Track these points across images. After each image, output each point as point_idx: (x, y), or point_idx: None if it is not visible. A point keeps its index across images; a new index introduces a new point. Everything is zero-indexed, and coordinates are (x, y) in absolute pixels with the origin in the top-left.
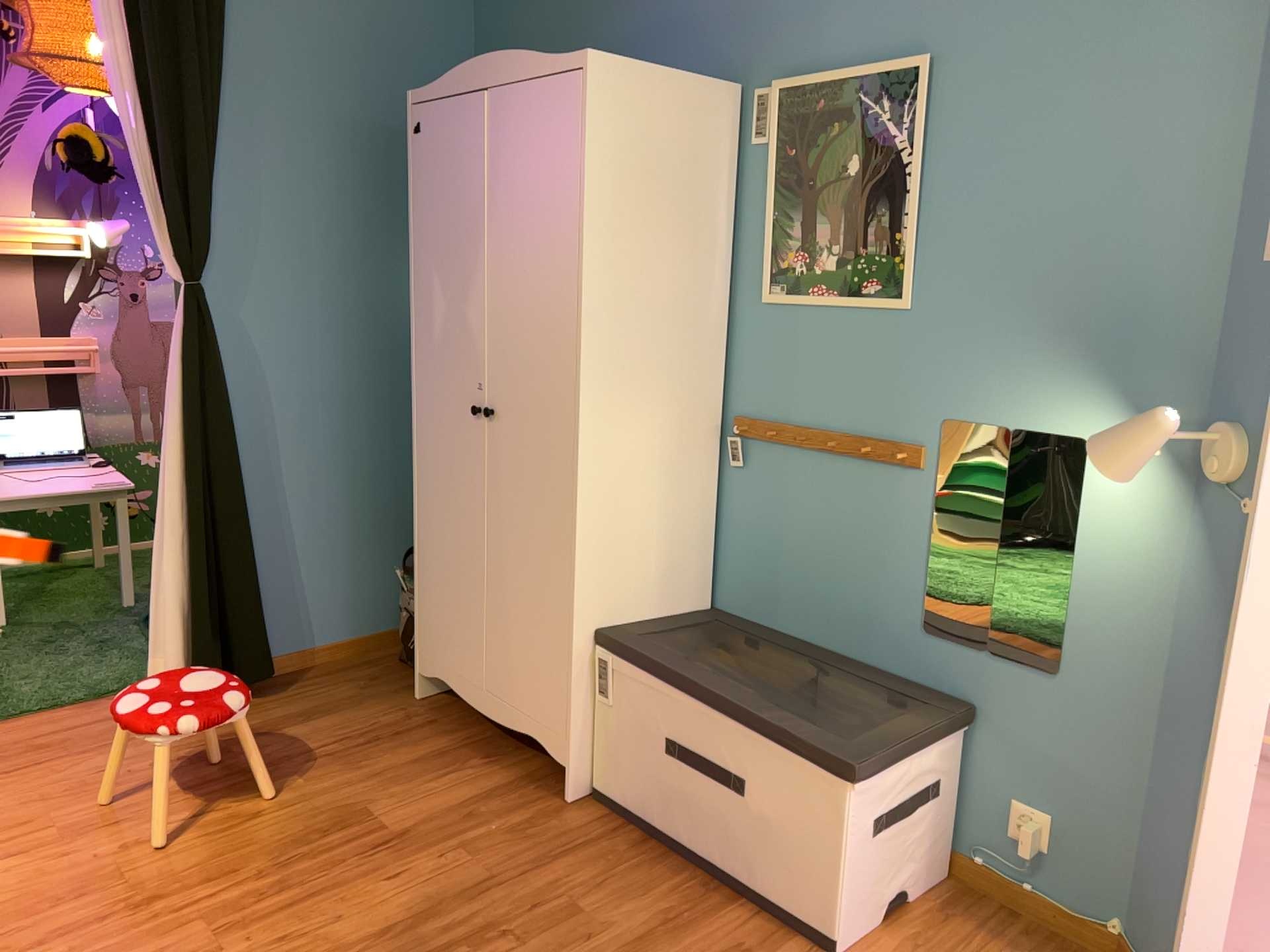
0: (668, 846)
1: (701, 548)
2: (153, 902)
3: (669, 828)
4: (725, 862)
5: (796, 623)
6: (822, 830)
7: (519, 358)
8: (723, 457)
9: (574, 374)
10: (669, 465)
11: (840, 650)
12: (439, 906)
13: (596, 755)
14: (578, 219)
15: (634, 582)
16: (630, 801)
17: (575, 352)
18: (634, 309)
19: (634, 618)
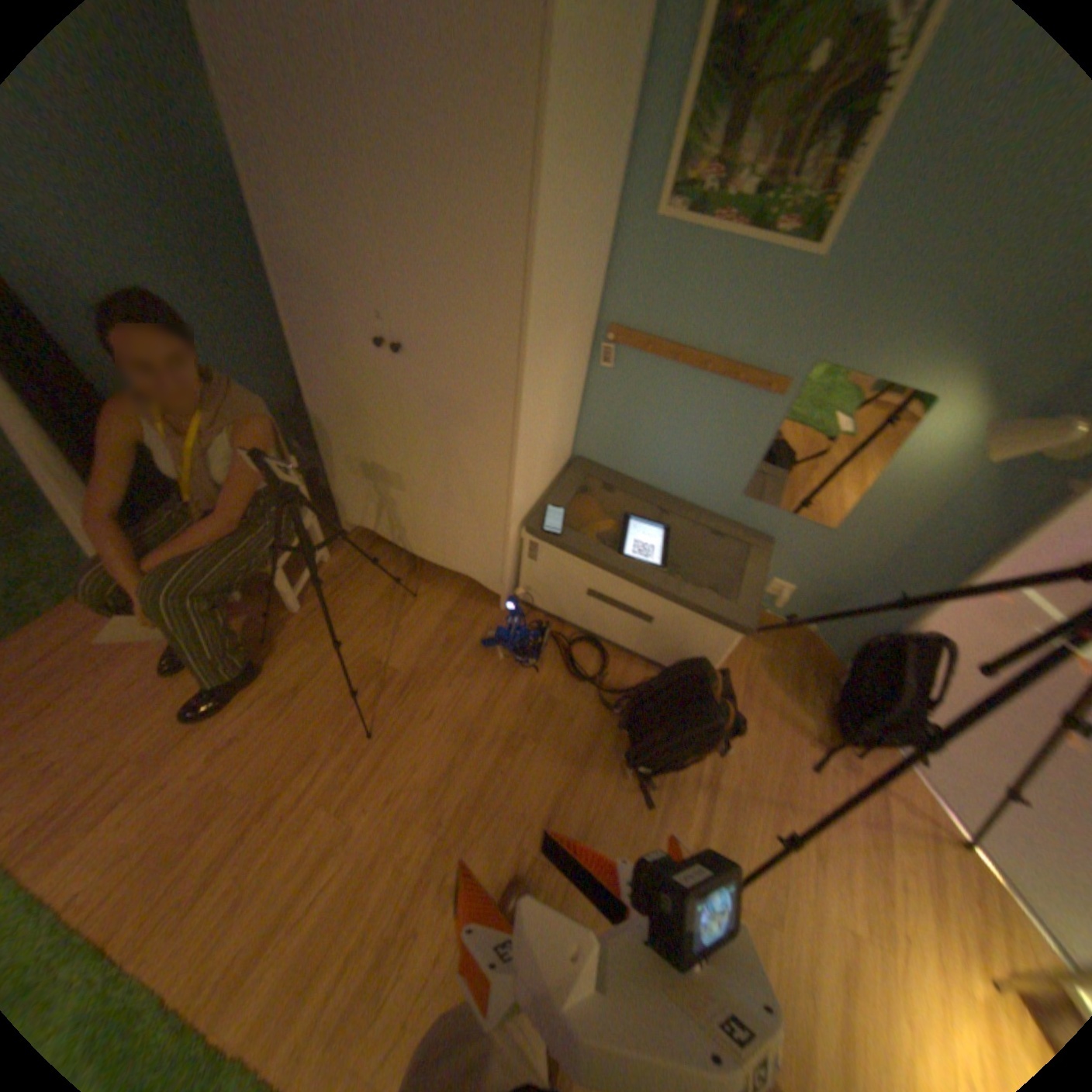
0: (580, 632)
1: (571, 430)
2: (271, 806)
3: (582, 626)
4: (624, 645)
5: (640, 479)
6: (707, 647)
7: (411, 280)
8: (591, 357)
9: (521, 339)
10: (566, 383)
11: (673, 498)
12: (471, 730)
13: (516, 580)
14: (536, 140)
15: (540, 477)
16: (549, 610)
17: (523, 316)
18: (567, 249)
19: (538, 498)
